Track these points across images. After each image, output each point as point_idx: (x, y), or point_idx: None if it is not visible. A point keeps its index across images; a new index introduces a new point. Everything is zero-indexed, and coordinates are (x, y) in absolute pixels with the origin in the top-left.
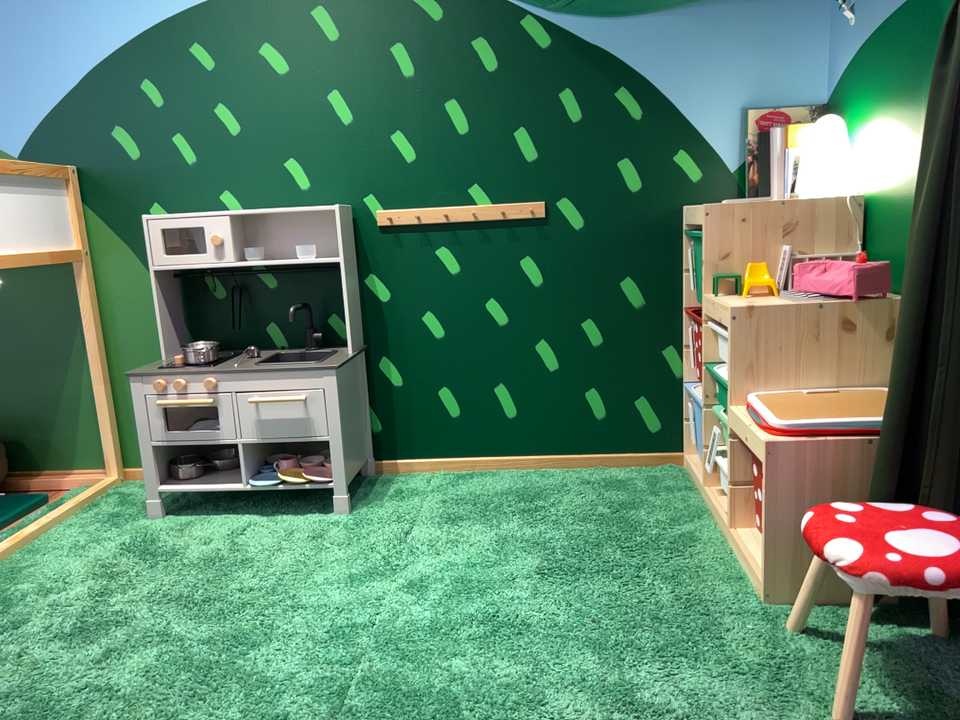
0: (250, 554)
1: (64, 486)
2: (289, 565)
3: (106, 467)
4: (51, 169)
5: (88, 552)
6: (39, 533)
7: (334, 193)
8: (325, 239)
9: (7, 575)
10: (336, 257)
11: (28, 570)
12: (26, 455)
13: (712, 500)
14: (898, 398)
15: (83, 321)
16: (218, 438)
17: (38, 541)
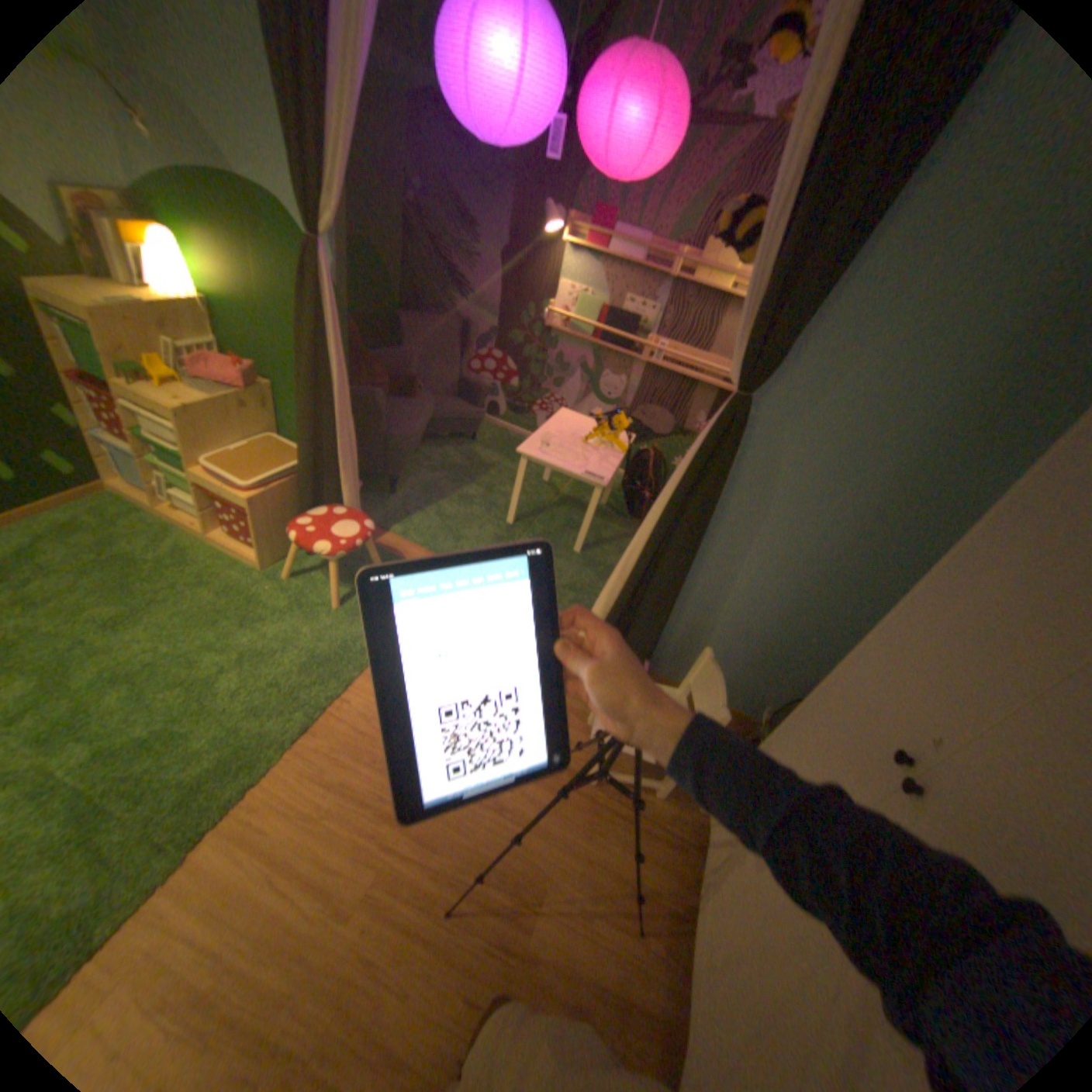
0: None
1: None
2: None
3: None
4: None
5: None
6: None
7: None
8: None
9: None
10: None
11: None
12: None
13: (170, 518)
14: (308, 463)
15: None
16: None
17: None
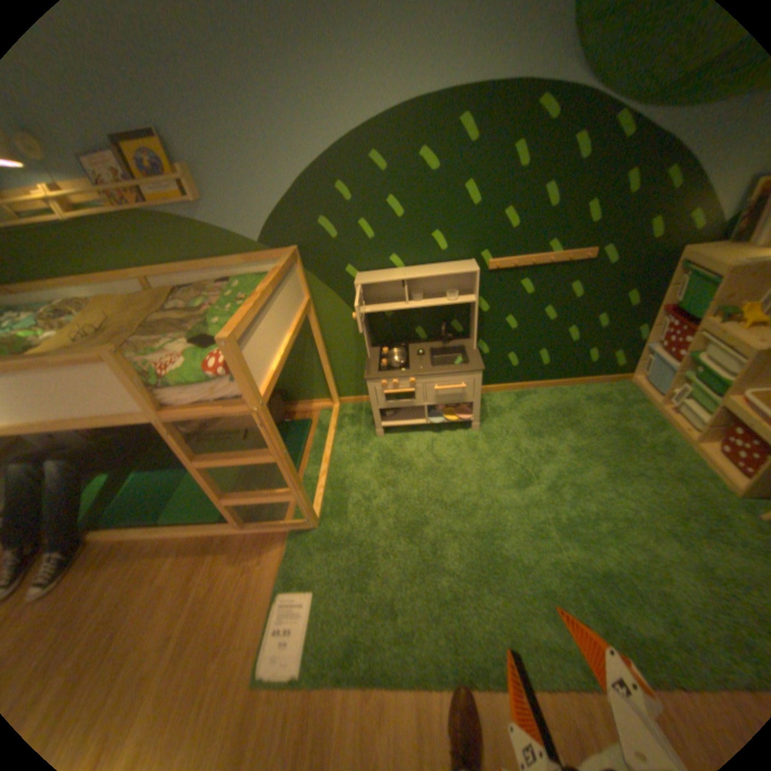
0: (447, 464)
1: (312, 410)
2: (474, 473)
3: (329, 398)
4: (284, 251)
5: (364, 466)
6: (330, 452)
7: (462, 252)
8: (456, 282)
9: (338, 486)
10: (473, 300)
11: (345, 481)
12: (287, 396)
13: (672, 418)
14: None
15: (310, 333)
16: (414, 404)
17: (333, 457)
